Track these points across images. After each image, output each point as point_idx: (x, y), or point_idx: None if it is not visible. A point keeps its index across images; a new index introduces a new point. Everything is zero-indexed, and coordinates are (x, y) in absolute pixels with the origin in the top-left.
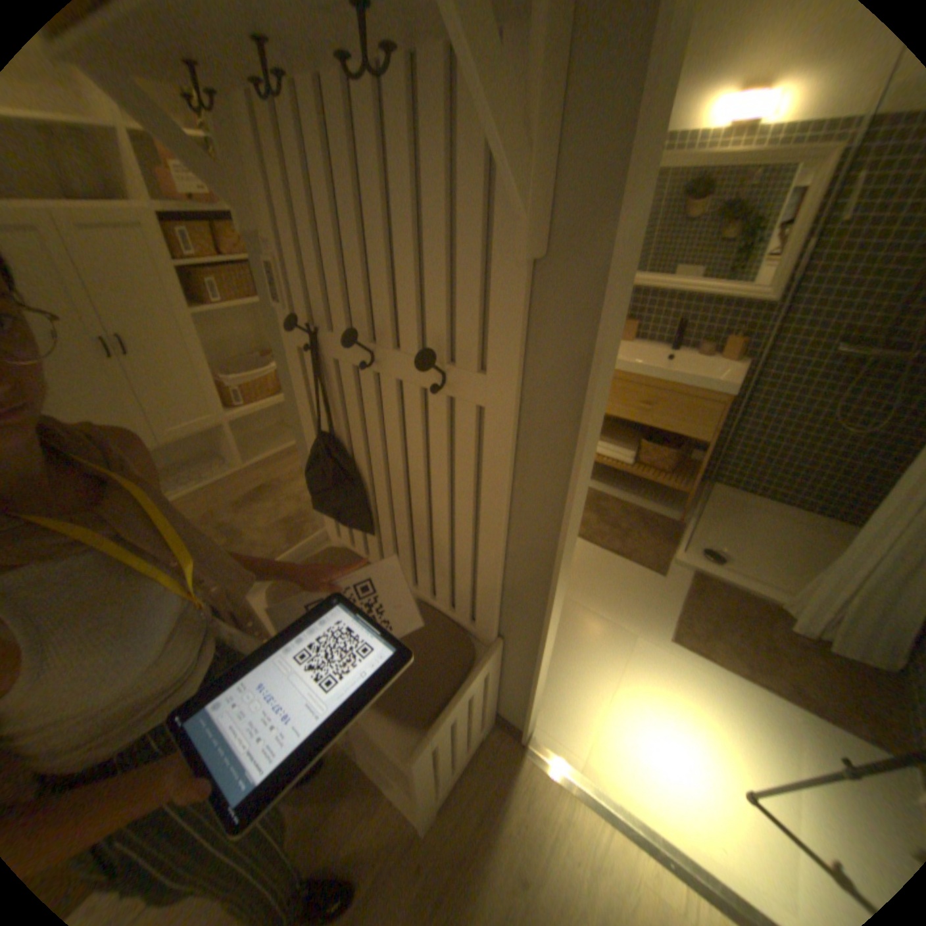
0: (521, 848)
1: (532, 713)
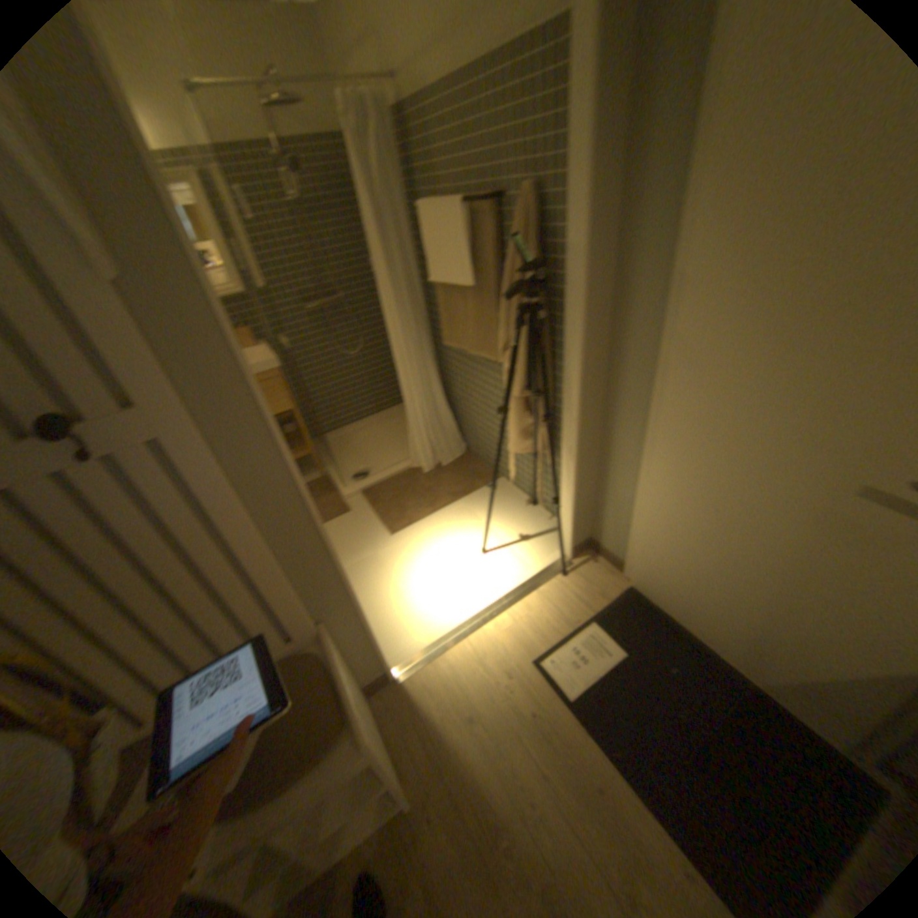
0: (448, 715)
1: (375, 653)
